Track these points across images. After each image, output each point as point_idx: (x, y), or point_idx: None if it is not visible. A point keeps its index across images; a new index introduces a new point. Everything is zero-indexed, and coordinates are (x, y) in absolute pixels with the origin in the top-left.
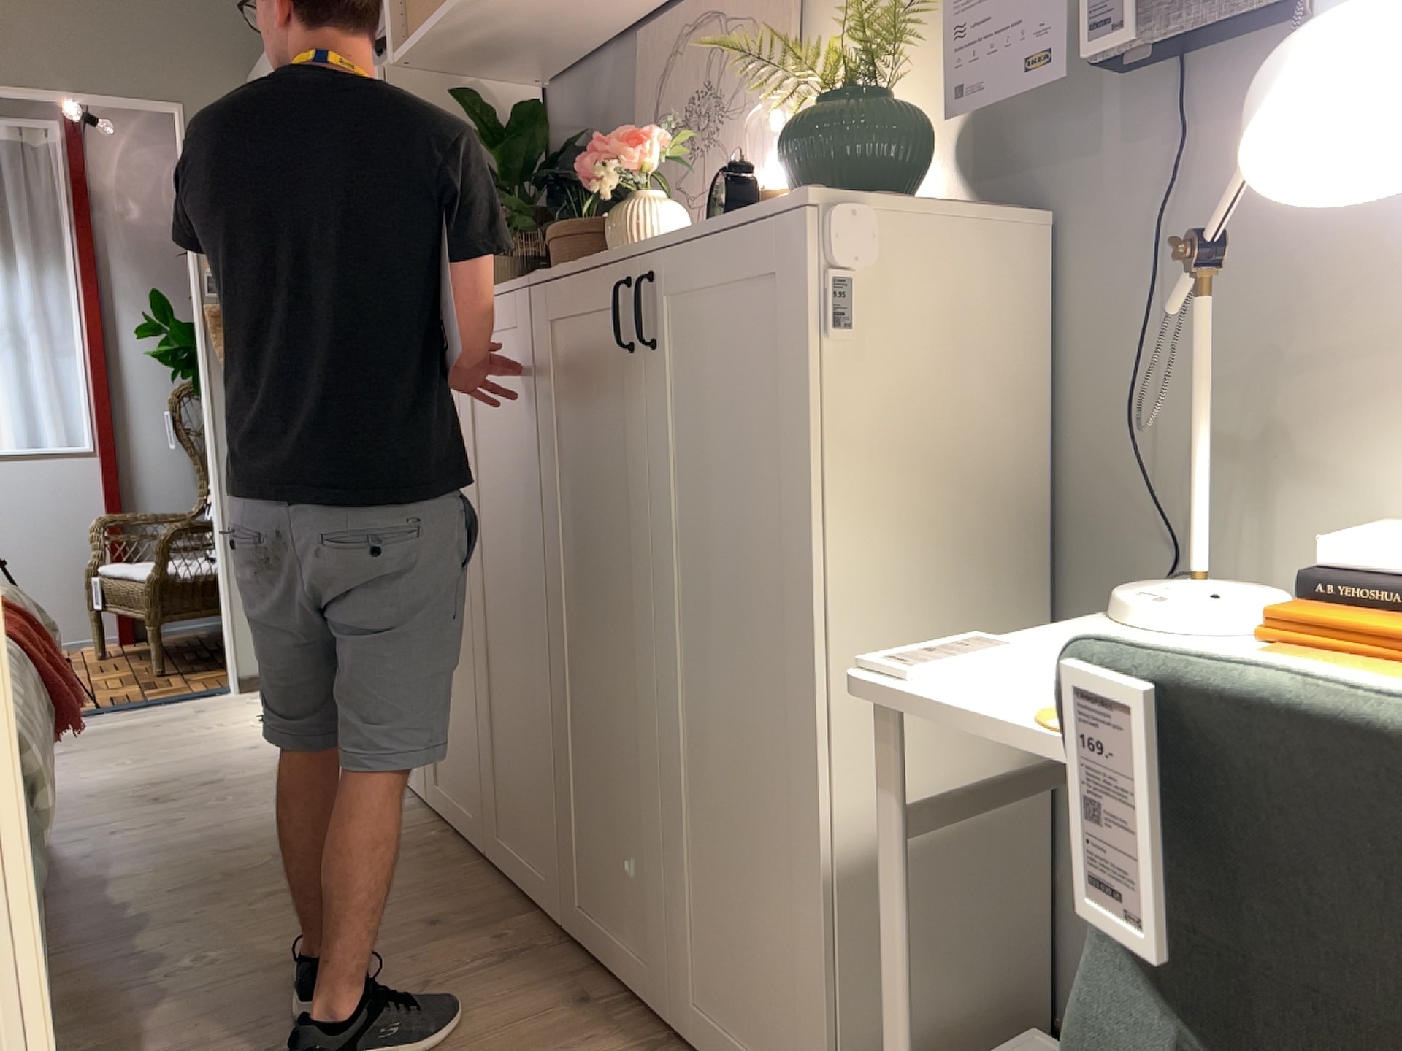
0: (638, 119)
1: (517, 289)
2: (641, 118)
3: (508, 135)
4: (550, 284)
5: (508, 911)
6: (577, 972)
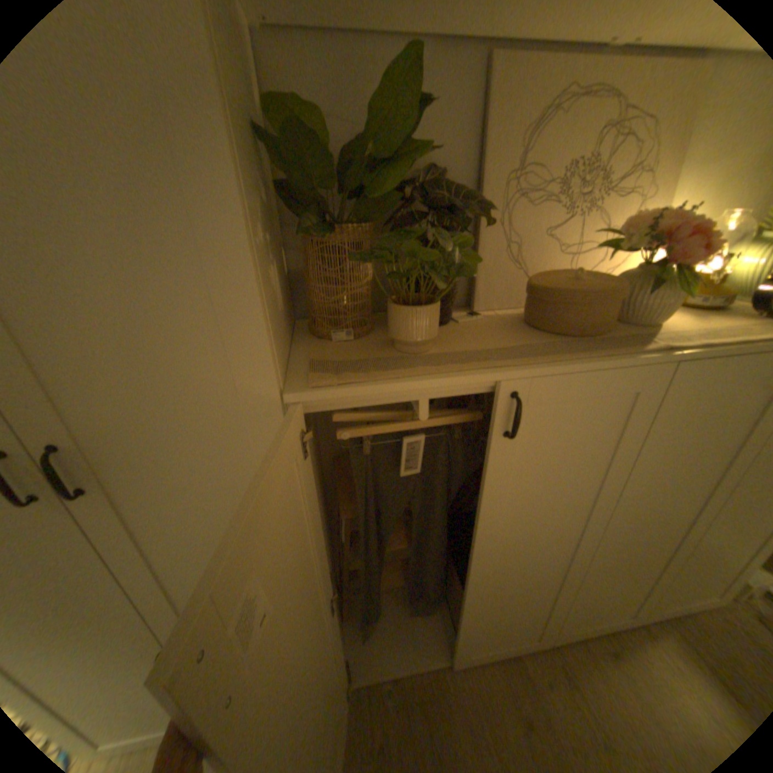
0: (490, 153)
1: (658, 362)
2: (502, 154)
3: (366, 123)
4: (718, 359)
5: (515, 671)
6: (585, 651)
